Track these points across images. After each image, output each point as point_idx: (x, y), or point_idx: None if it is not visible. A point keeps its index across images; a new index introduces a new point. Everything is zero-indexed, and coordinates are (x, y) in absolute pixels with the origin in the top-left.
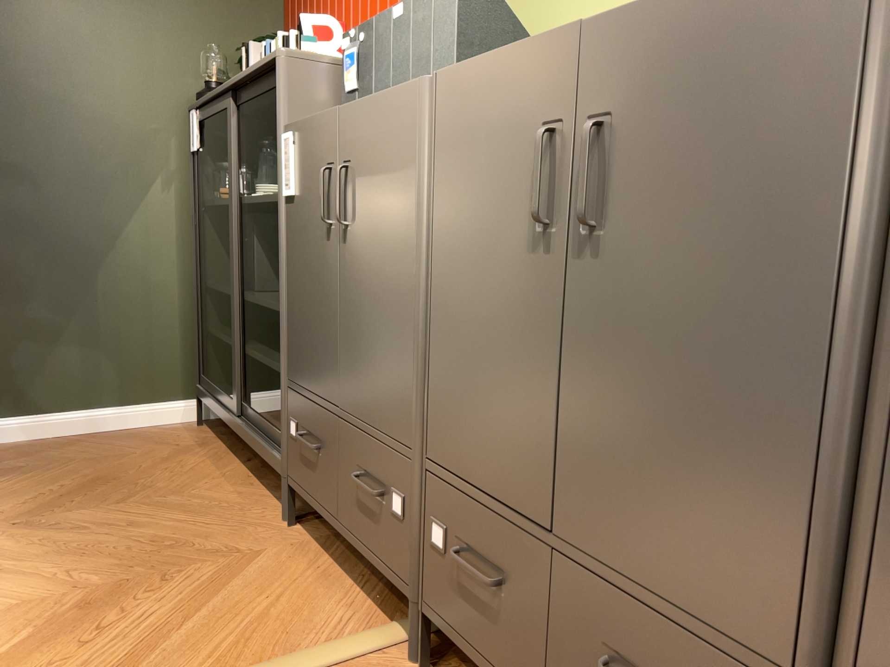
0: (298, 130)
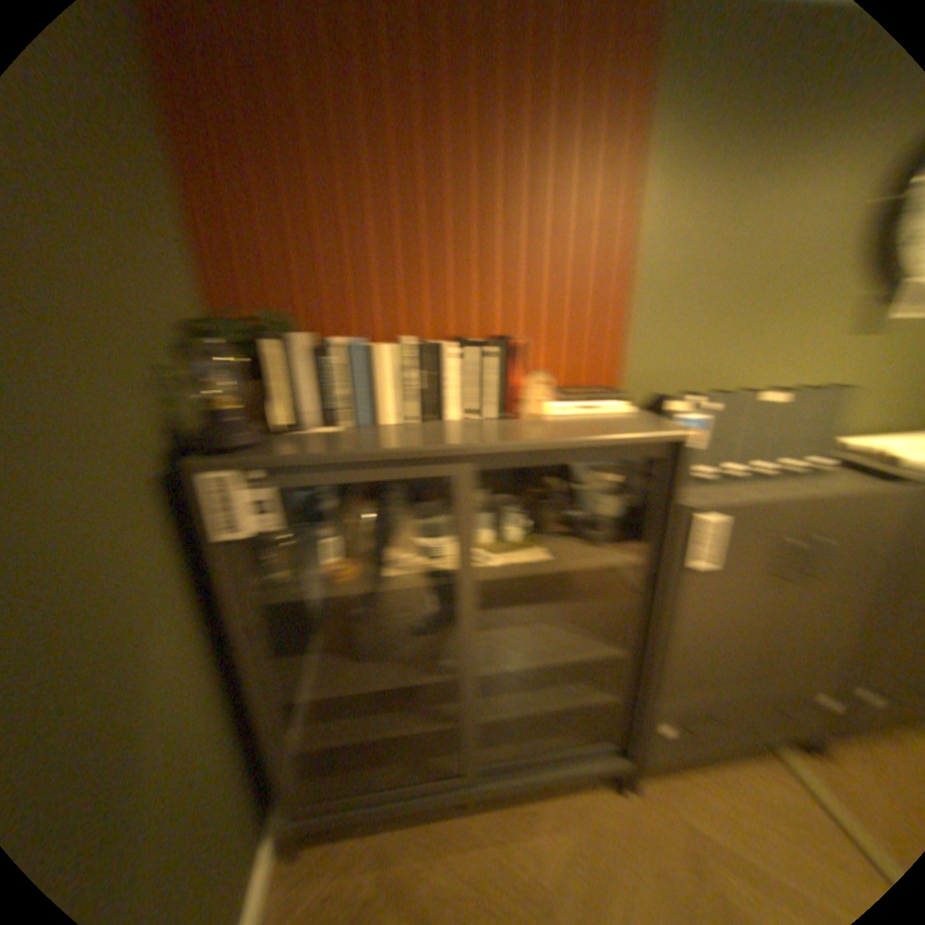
0: (734, 511)
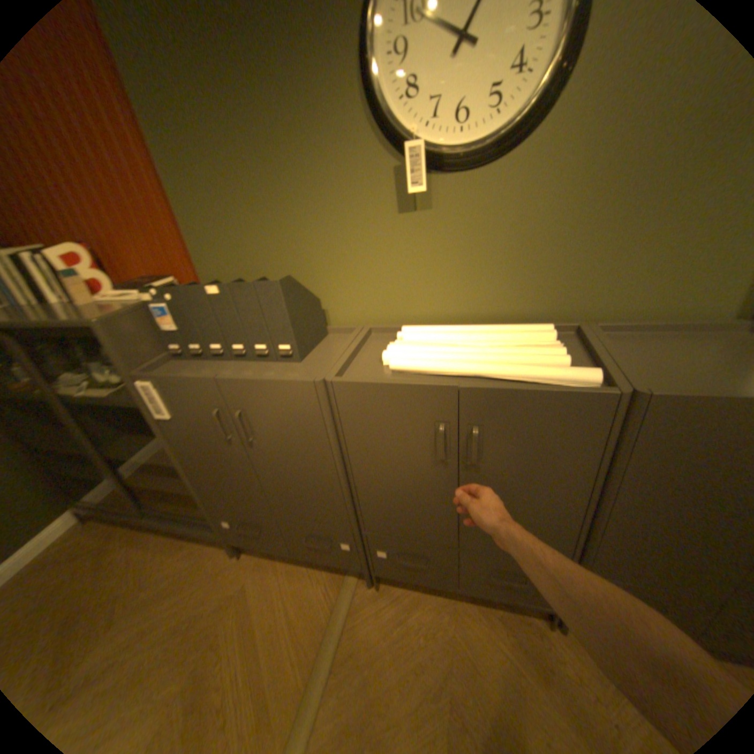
0: (158, 379)
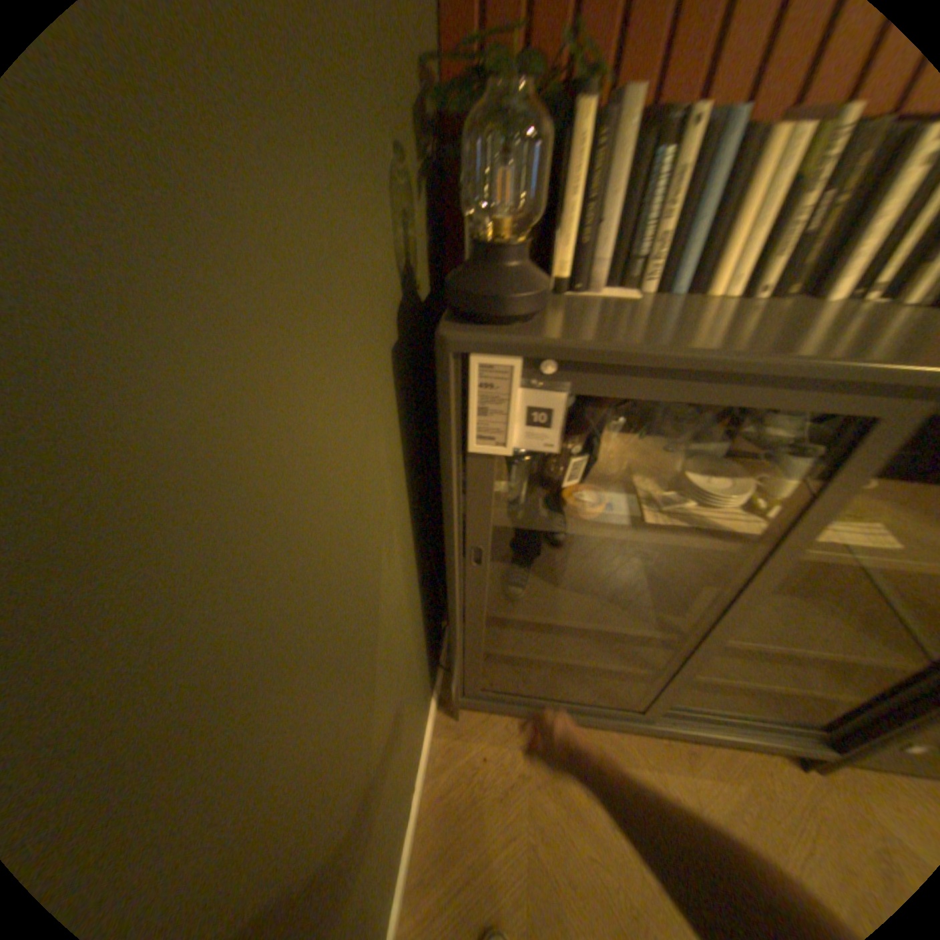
0: None
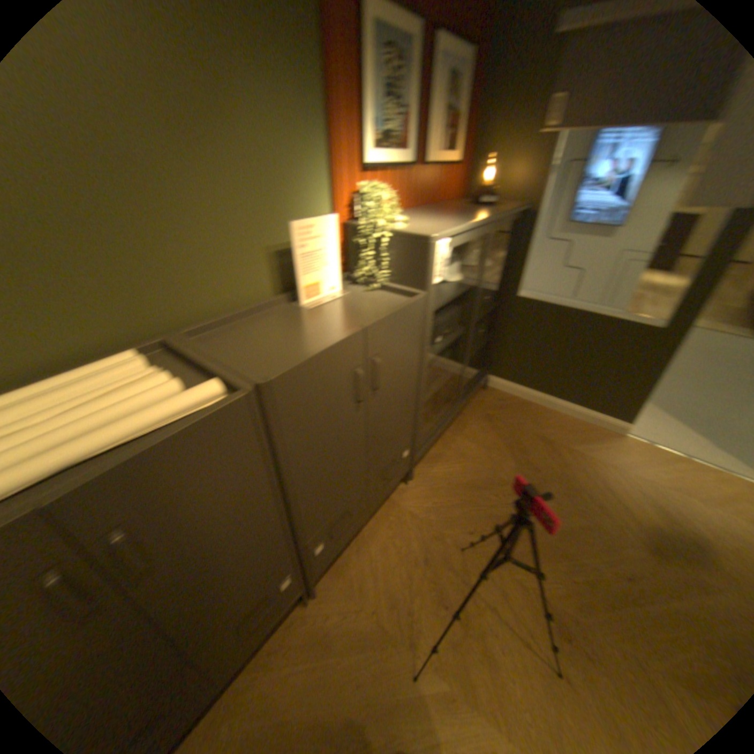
0: None
